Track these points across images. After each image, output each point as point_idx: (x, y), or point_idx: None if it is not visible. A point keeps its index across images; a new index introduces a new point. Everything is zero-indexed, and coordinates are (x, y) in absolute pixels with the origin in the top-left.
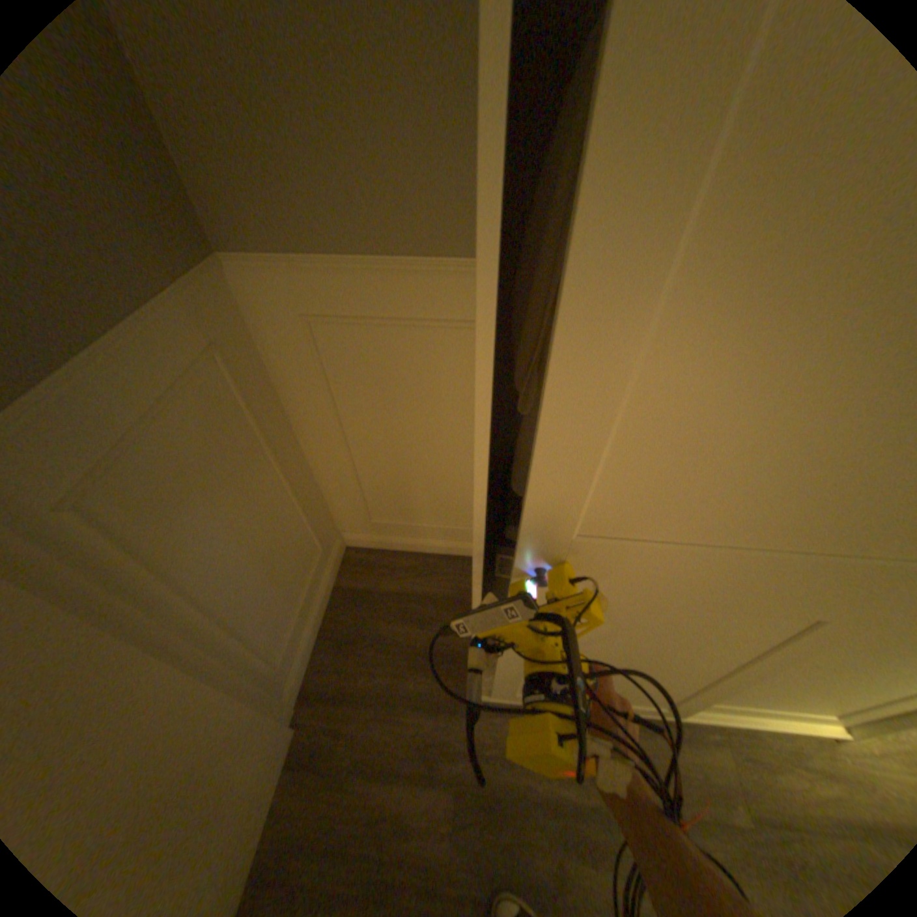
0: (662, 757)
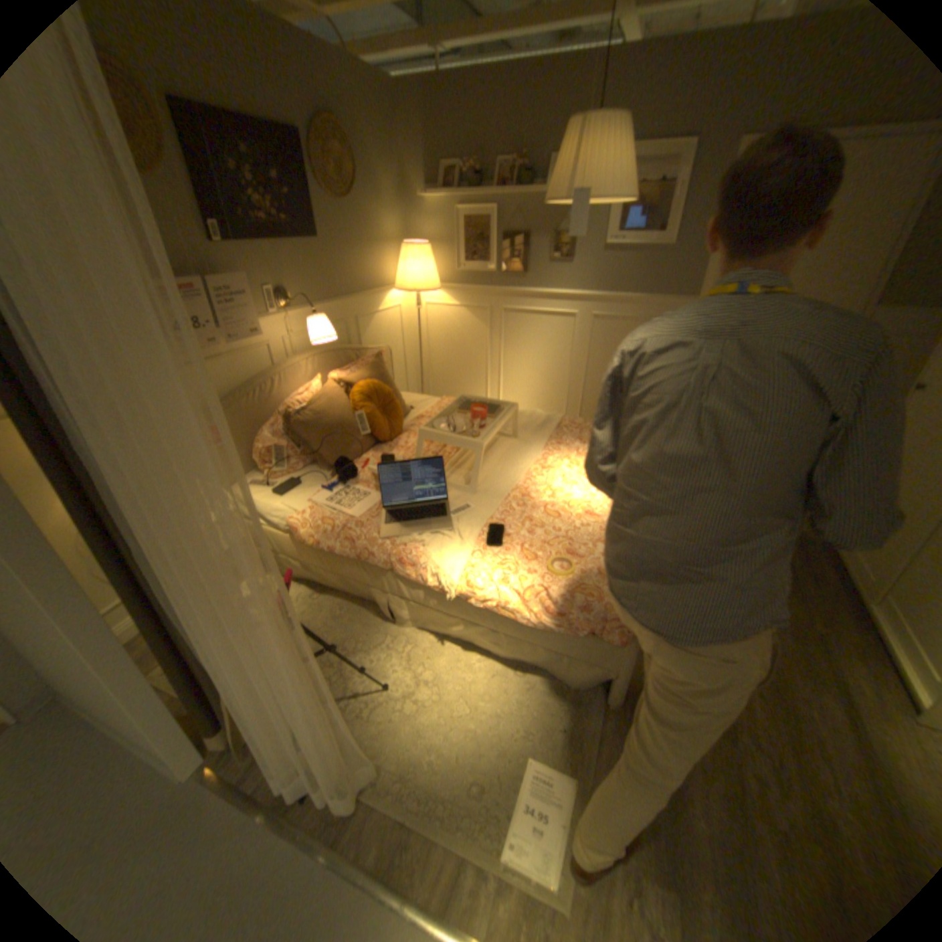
0: (841, 607)
